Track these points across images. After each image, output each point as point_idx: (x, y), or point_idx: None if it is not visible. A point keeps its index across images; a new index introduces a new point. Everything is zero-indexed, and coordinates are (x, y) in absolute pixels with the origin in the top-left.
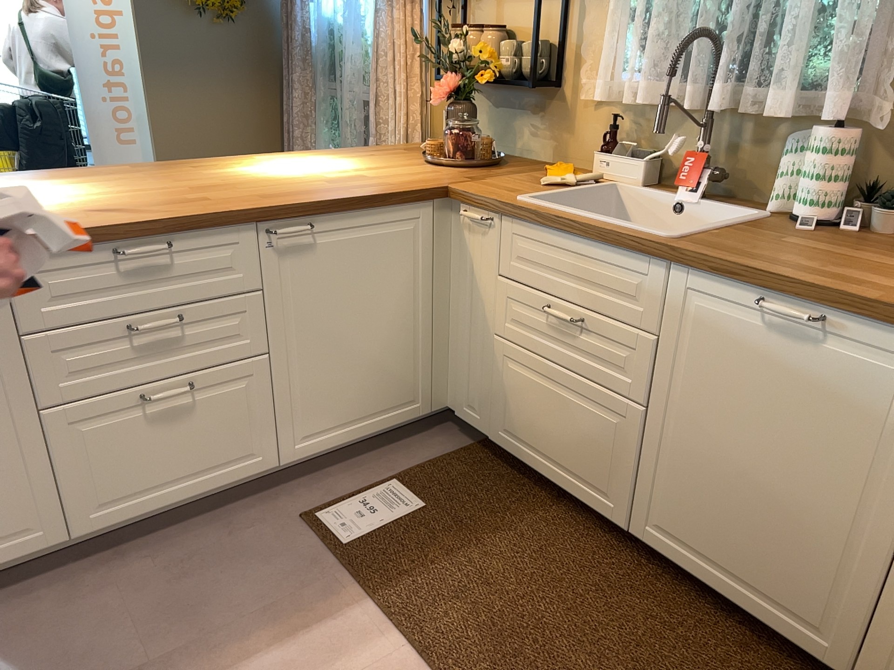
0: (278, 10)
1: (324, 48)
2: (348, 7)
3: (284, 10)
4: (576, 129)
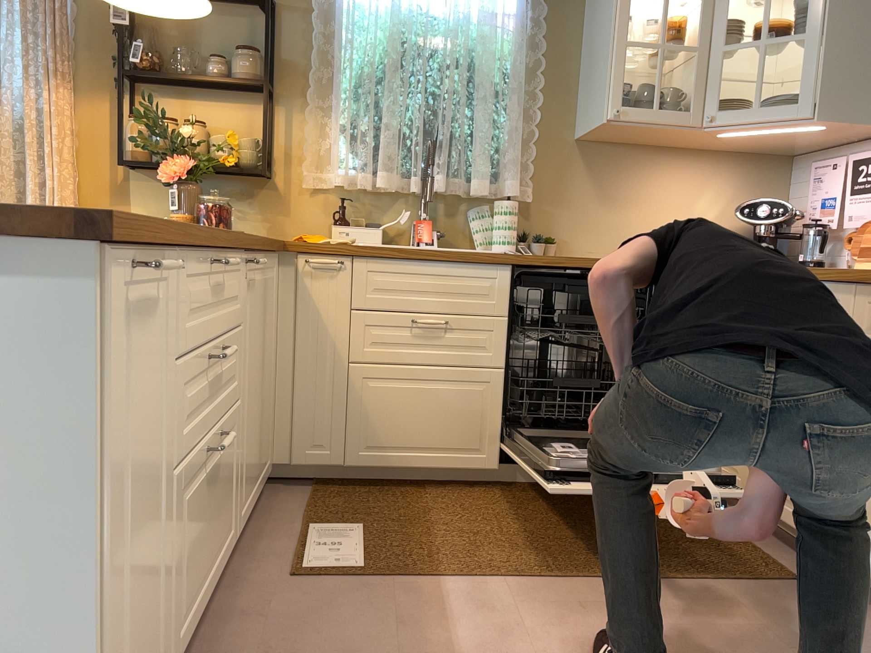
0: None
1: None
2: None
3: None
4: (294, 210)
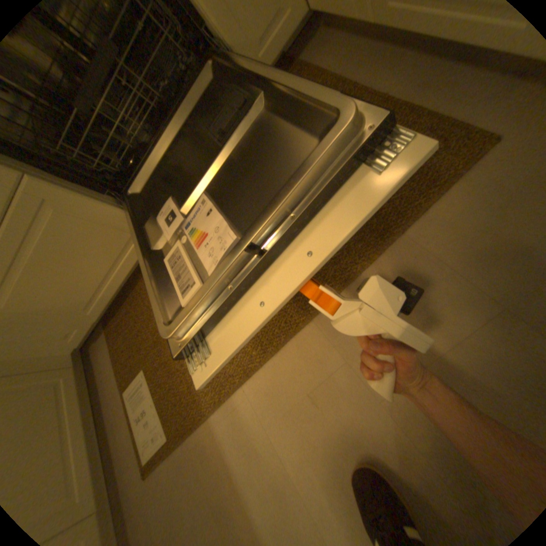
0: None
1: None
2: None
3: None
4: None
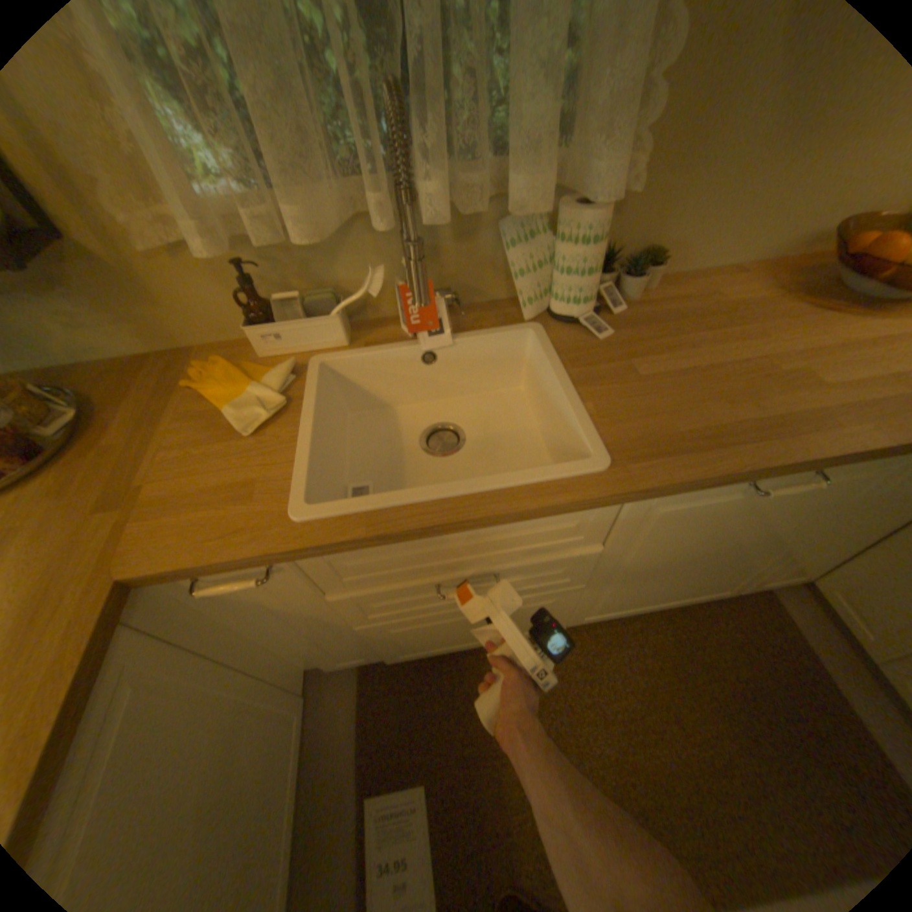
0: None
1: None
2: None
3: None
4: (156, 290)
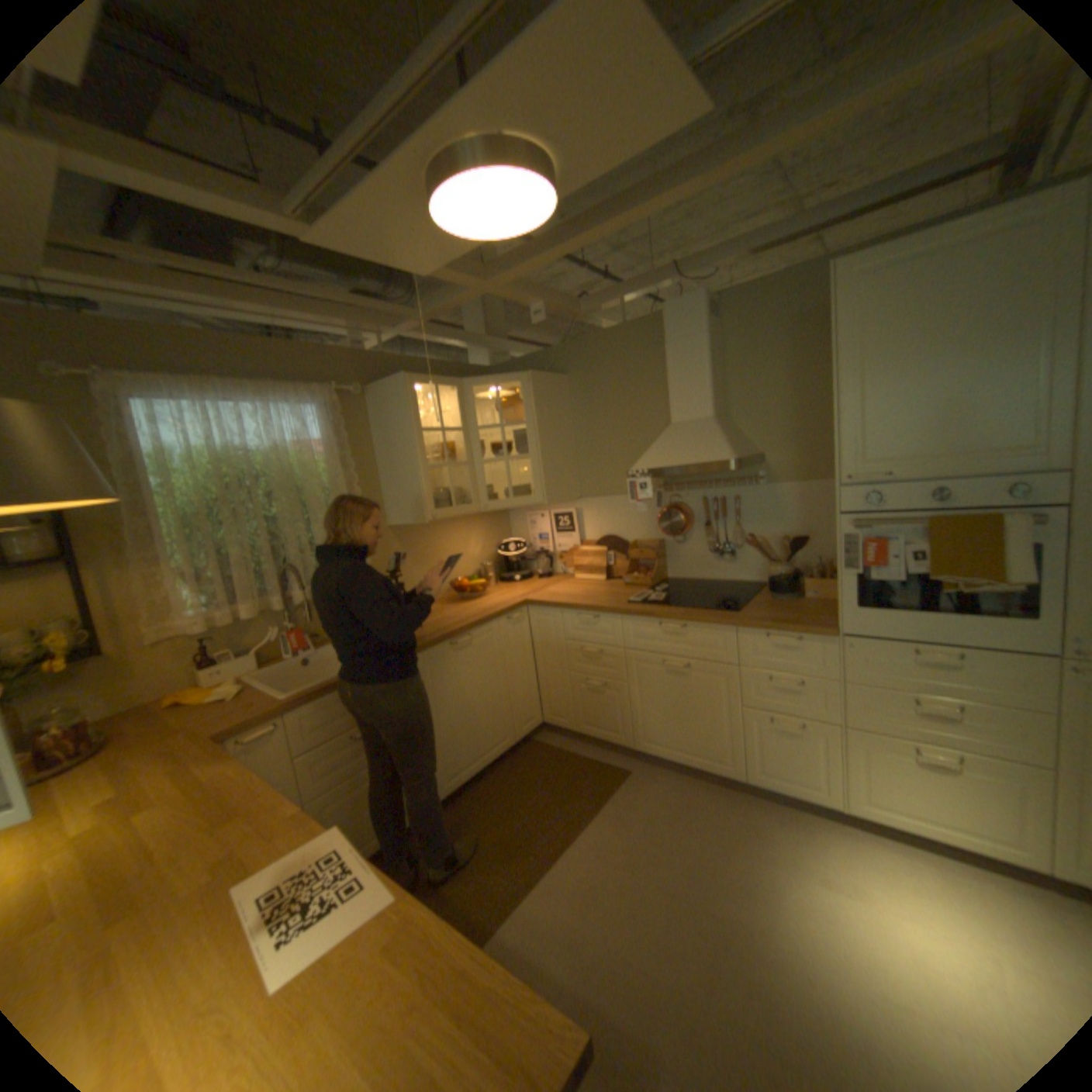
0: None
1: None
2: None
3: None
4: (135, 676)
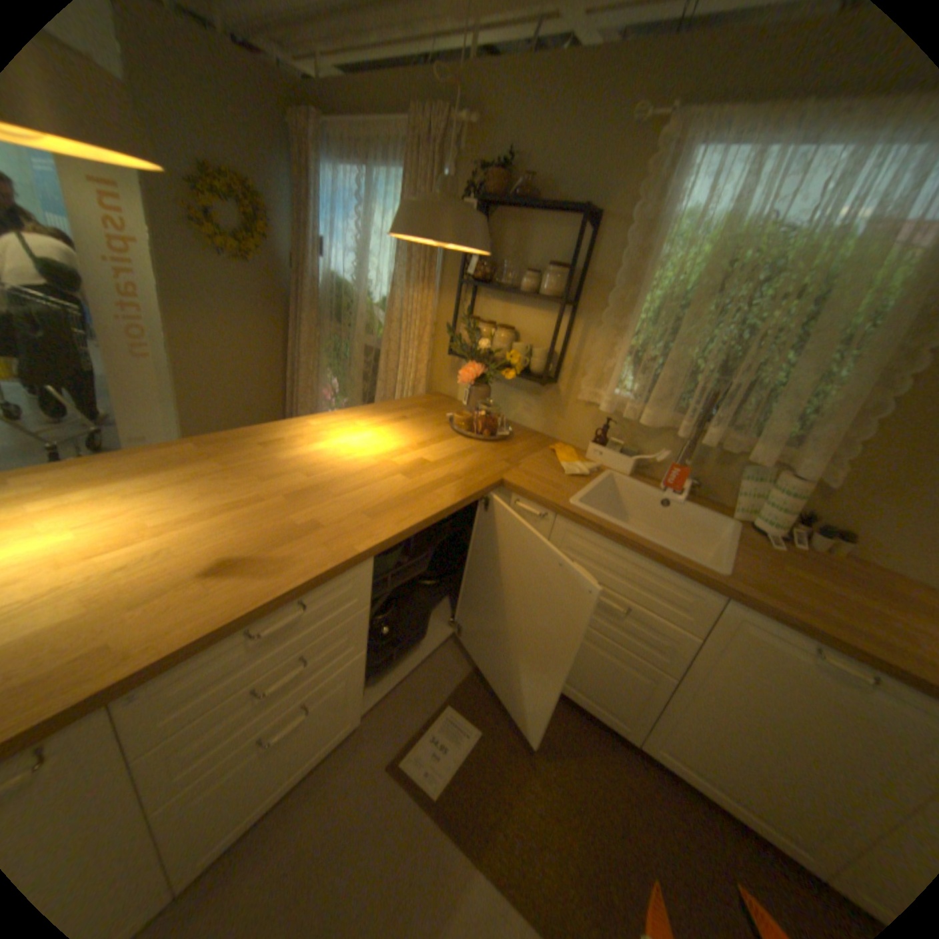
0: (284, 252)
1: (331, 296)
2: (359, 269)
3: (292, 256)
4: (567, 414)
